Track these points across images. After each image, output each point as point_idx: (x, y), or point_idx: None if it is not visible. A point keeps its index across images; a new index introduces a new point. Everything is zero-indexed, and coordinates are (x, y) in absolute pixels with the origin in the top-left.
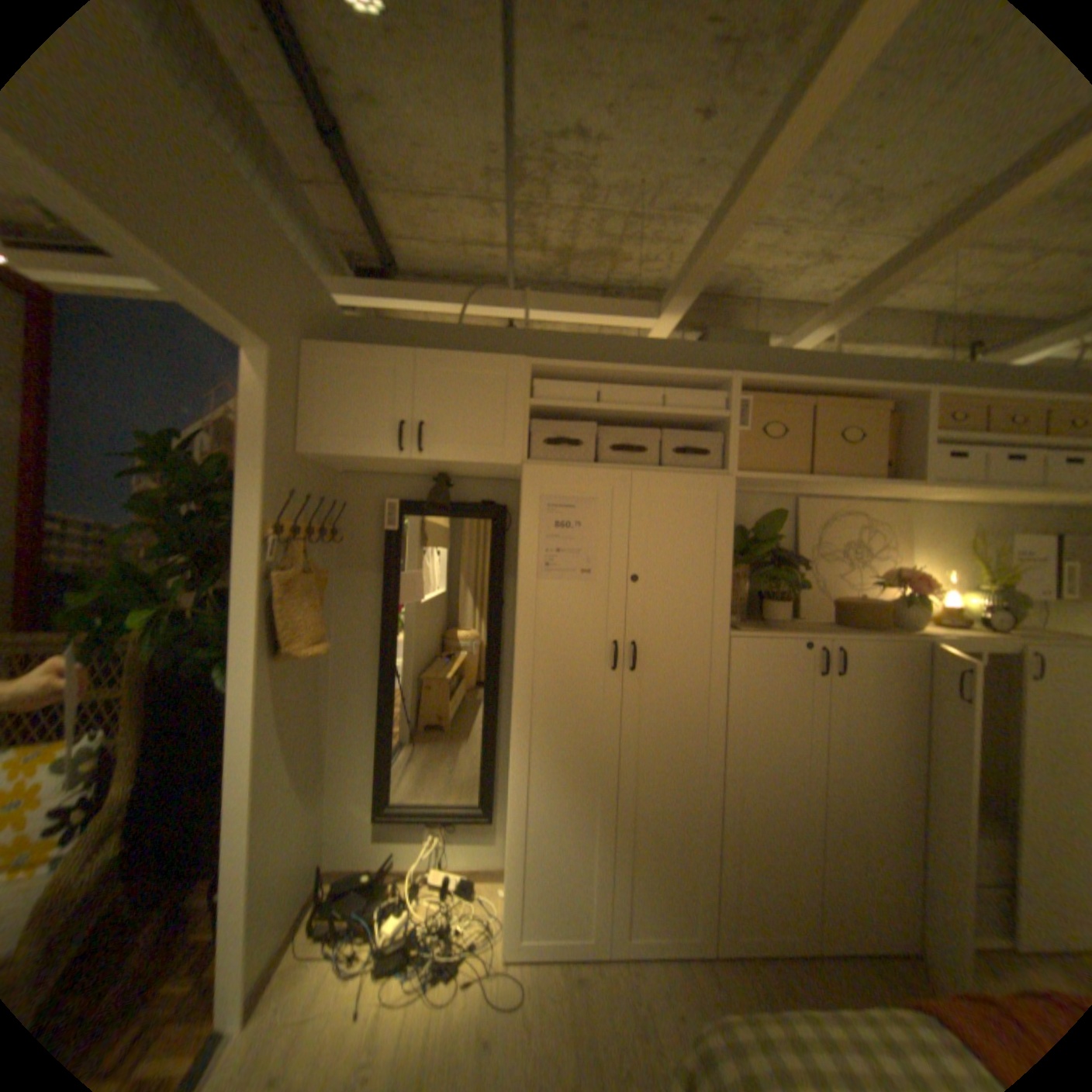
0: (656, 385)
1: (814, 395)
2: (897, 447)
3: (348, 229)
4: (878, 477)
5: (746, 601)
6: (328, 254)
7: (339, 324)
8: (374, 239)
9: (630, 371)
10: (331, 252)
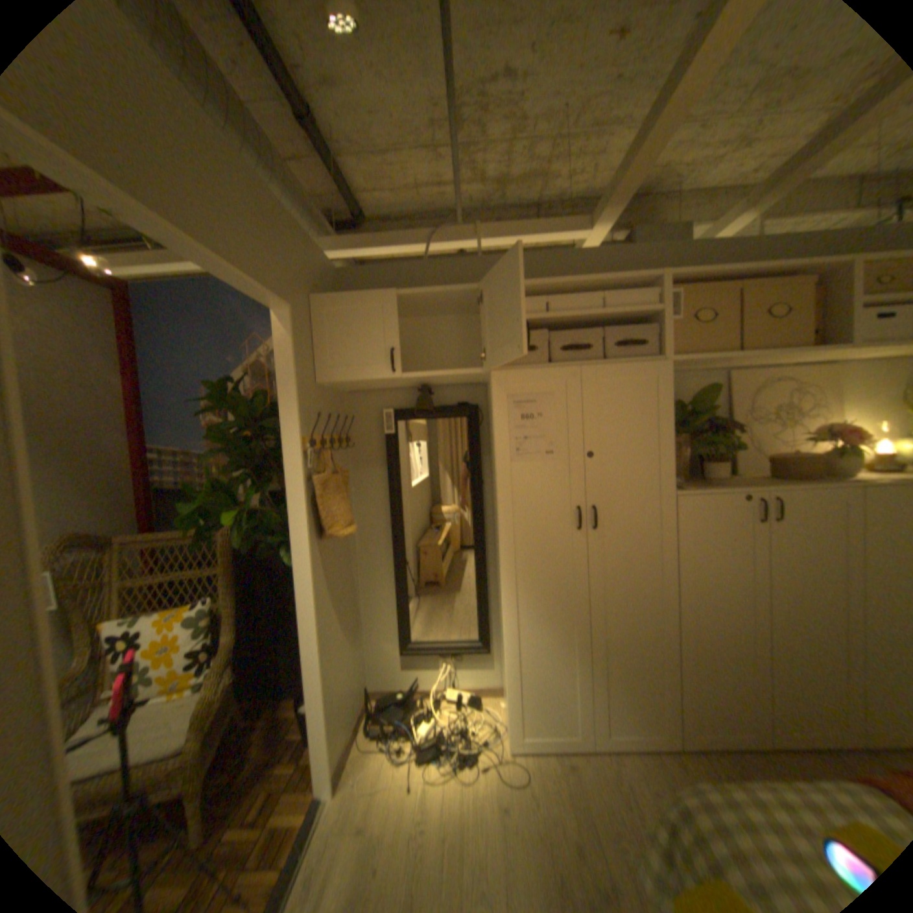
0: (596, 291)
1: (739, 279)
2: (822, 316)
3: (324, 191)
4: (805, 345)
5: (687, 464)
6: (310, 214)
7: (333, 275)
8: (345, 196)
9: (572, 282)
10: (313, 213)
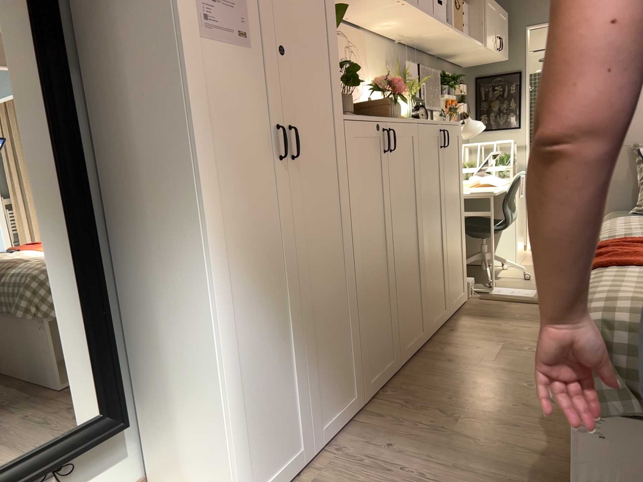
0: None
1: None
2: None
3: None
4: None
5: None
6: None
7: None
8: None
9: None
10: None
